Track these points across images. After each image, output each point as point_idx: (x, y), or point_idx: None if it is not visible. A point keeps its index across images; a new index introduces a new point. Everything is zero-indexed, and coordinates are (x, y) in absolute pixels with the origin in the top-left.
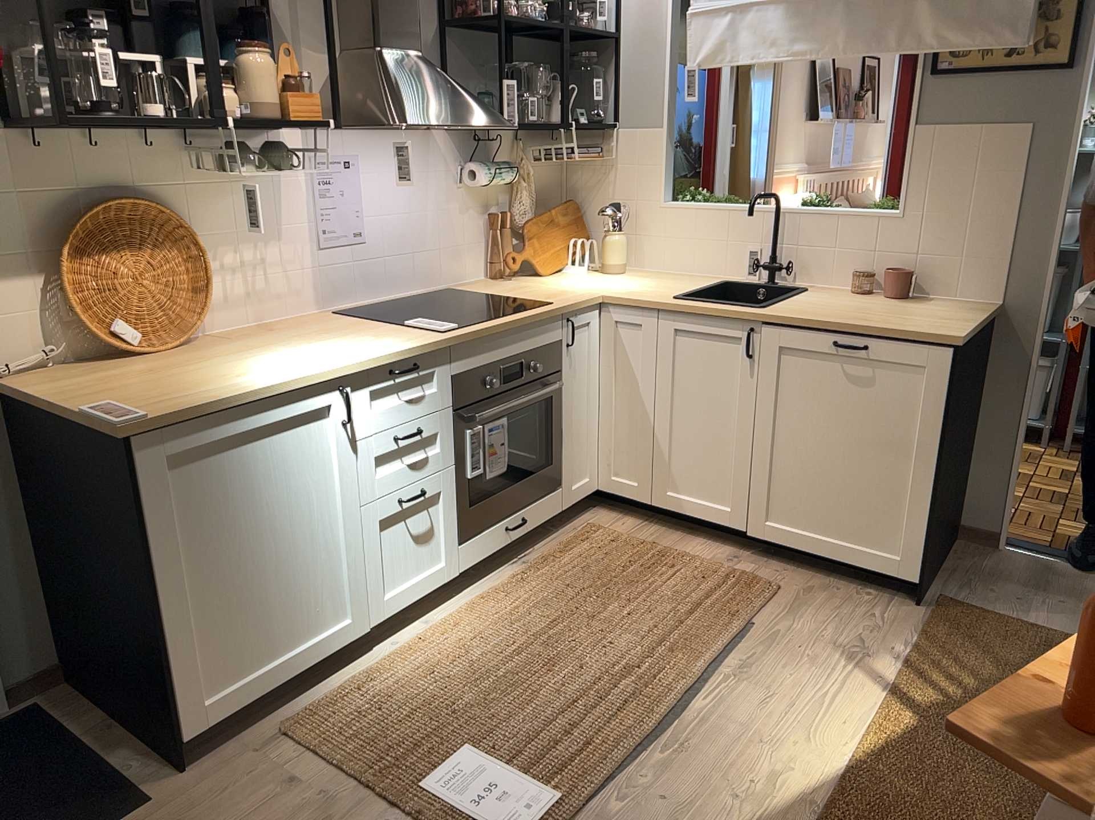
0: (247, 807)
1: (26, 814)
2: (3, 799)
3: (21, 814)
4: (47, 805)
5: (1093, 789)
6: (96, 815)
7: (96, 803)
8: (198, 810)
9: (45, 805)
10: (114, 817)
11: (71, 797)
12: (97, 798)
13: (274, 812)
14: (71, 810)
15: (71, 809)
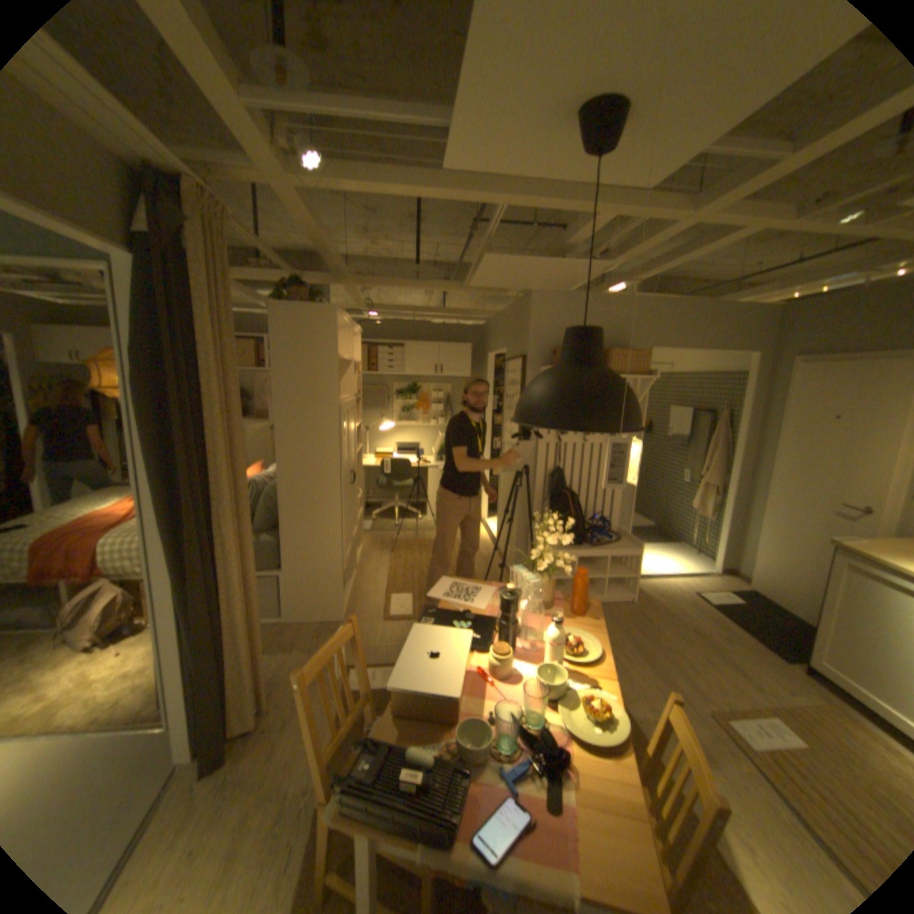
0: (779, 680)
1: (788, 643)
2: (798, 641)
3: (788, 642)
4: (792, 647)
5: (567, 597)
6: (783, 653)
7: (790, 655)
8: (780, 671)
9: (791, 647)
10: (780, 655)
11: (795, 651)
12: (793, 655)
13: (774, 684)
14: (787, 650)
15: (788, 650)
